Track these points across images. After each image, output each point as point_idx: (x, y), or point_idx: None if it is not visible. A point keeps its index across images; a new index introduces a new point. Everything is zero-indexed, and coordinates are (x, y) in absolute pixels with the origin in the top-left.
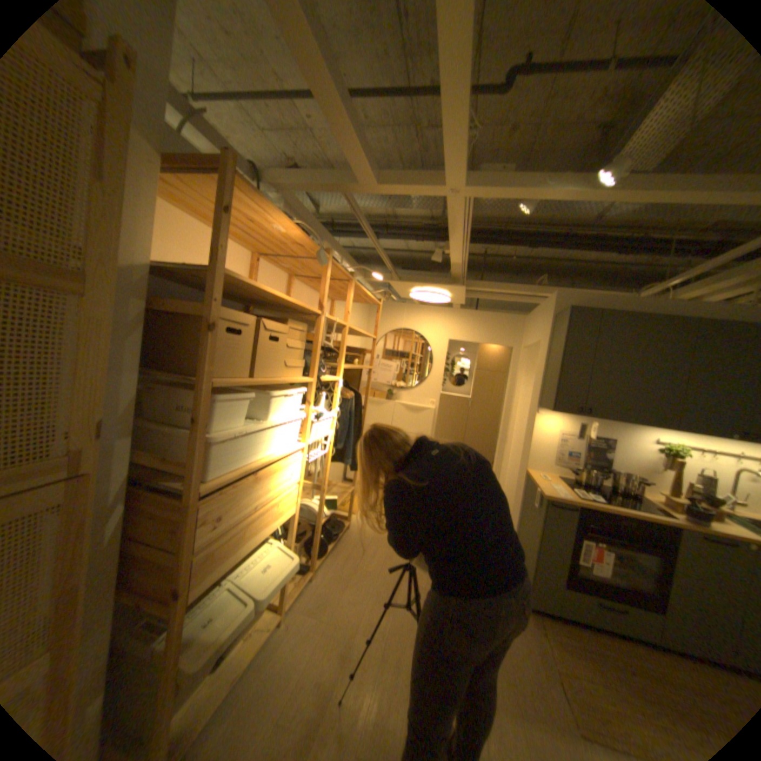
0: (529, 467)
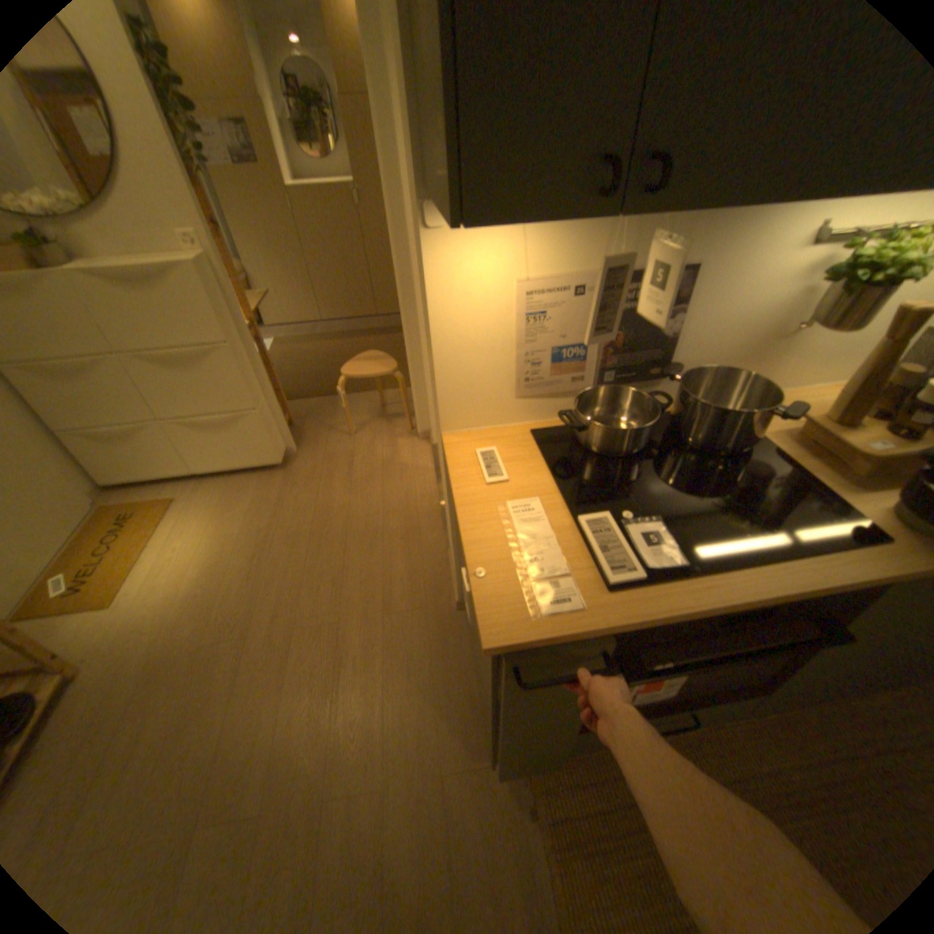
0: (446, 425)
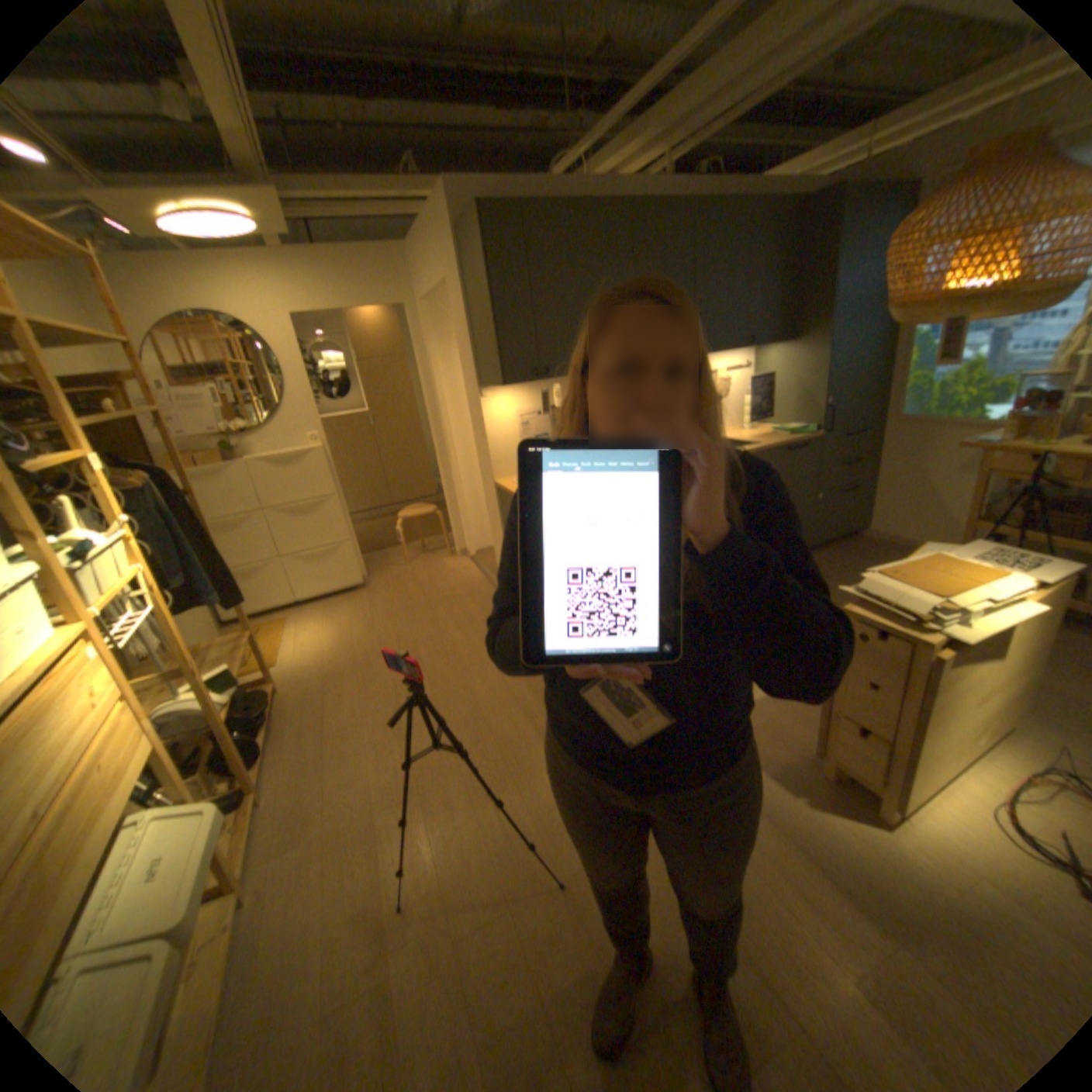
0: (496, 478)
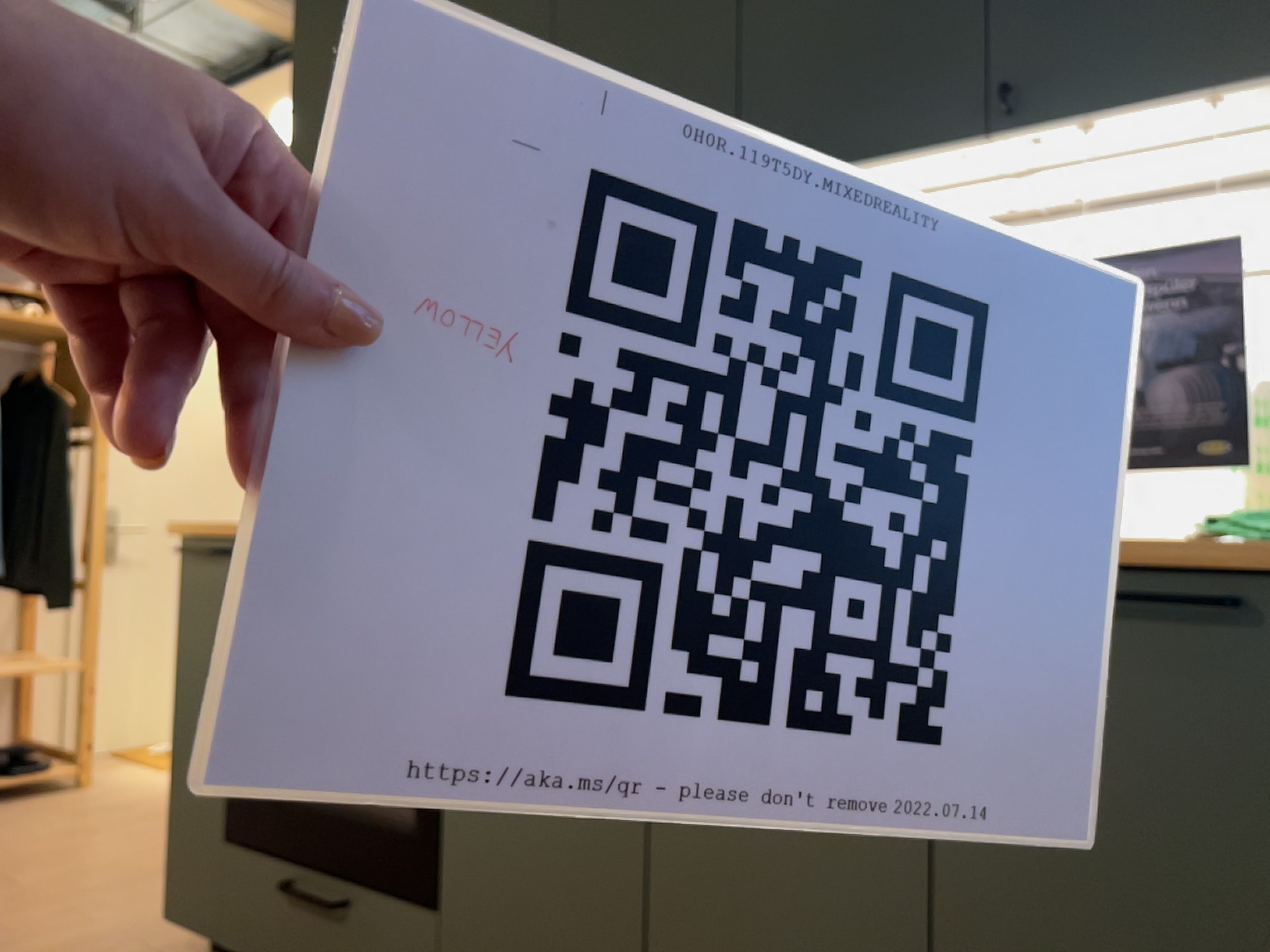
0: None
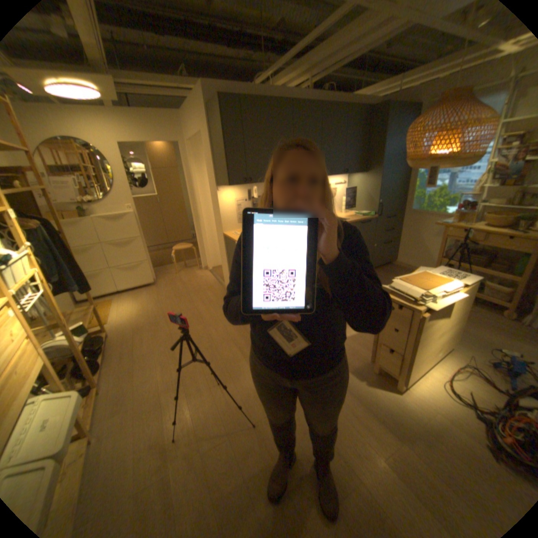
0: (223, 231)
